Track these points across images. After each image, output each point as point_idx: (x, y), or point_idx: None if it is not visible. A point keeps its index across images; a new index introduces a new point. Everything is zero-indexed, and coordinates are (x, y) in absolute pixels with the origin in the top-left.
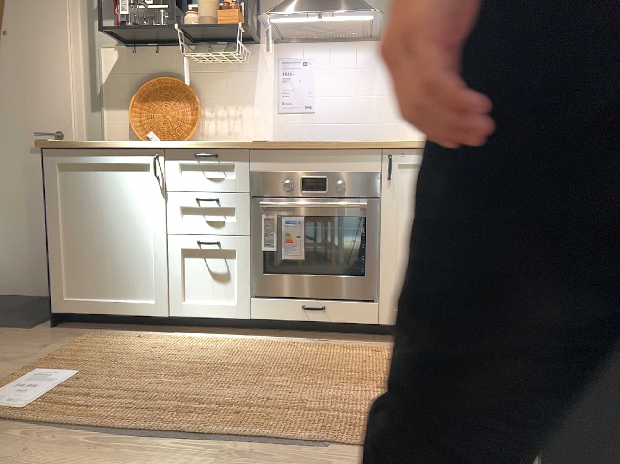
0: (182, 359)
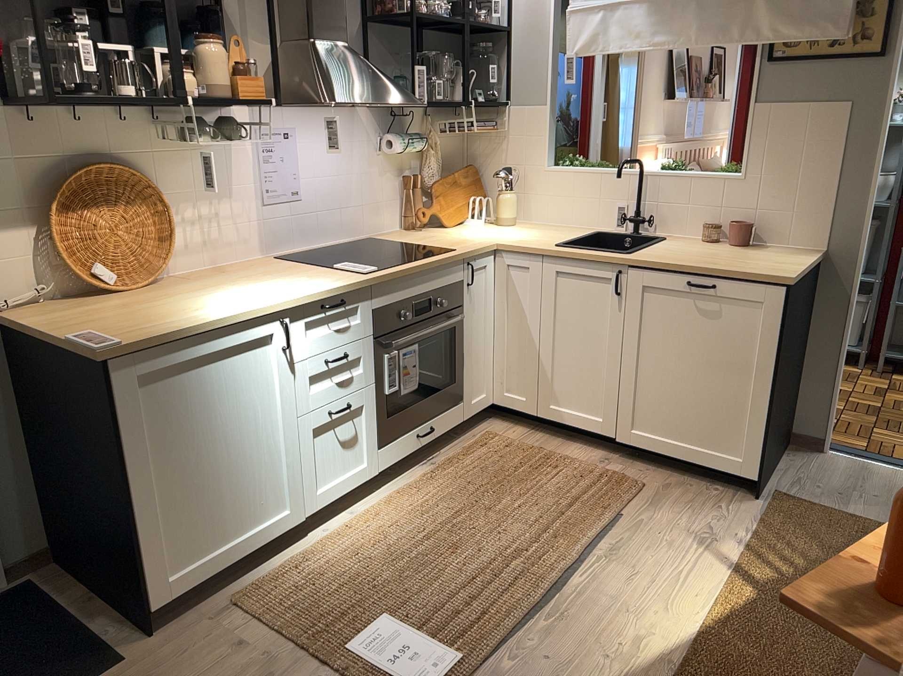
0: (405, 542)
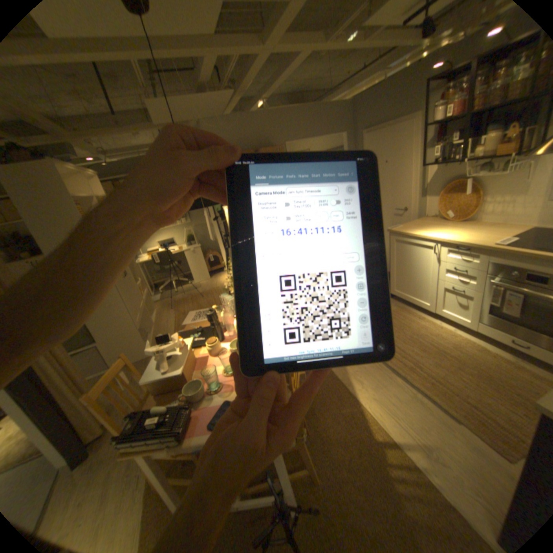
0: (430, 339)
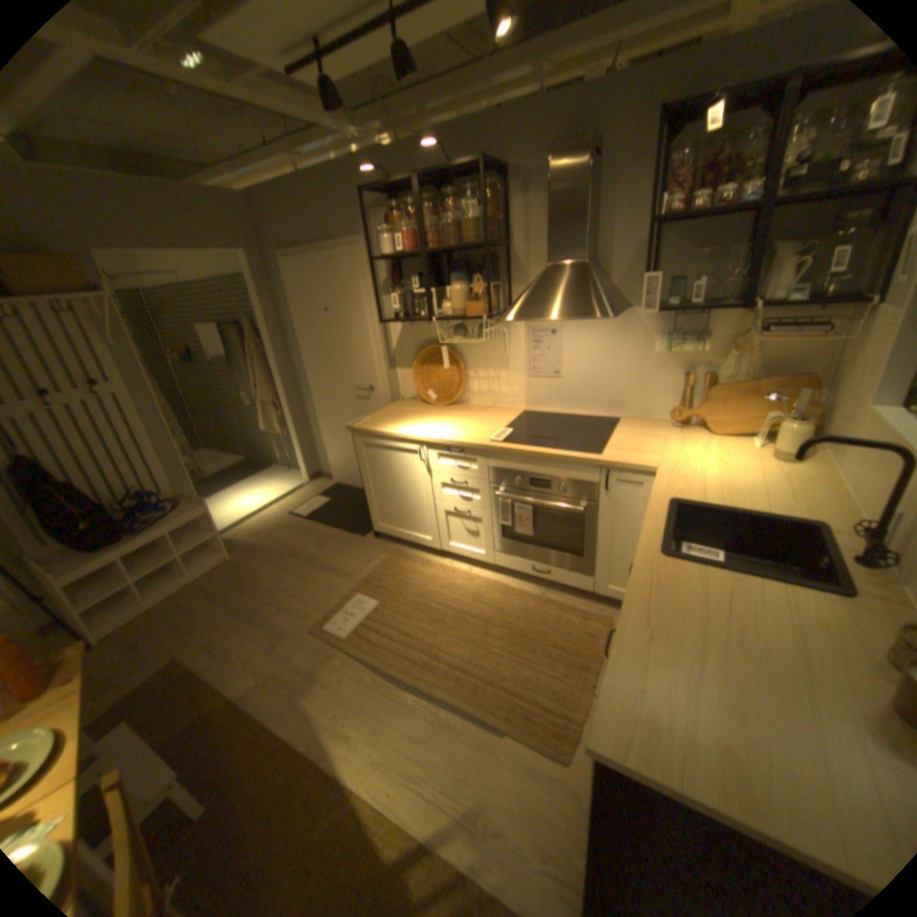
0: (441, 597)
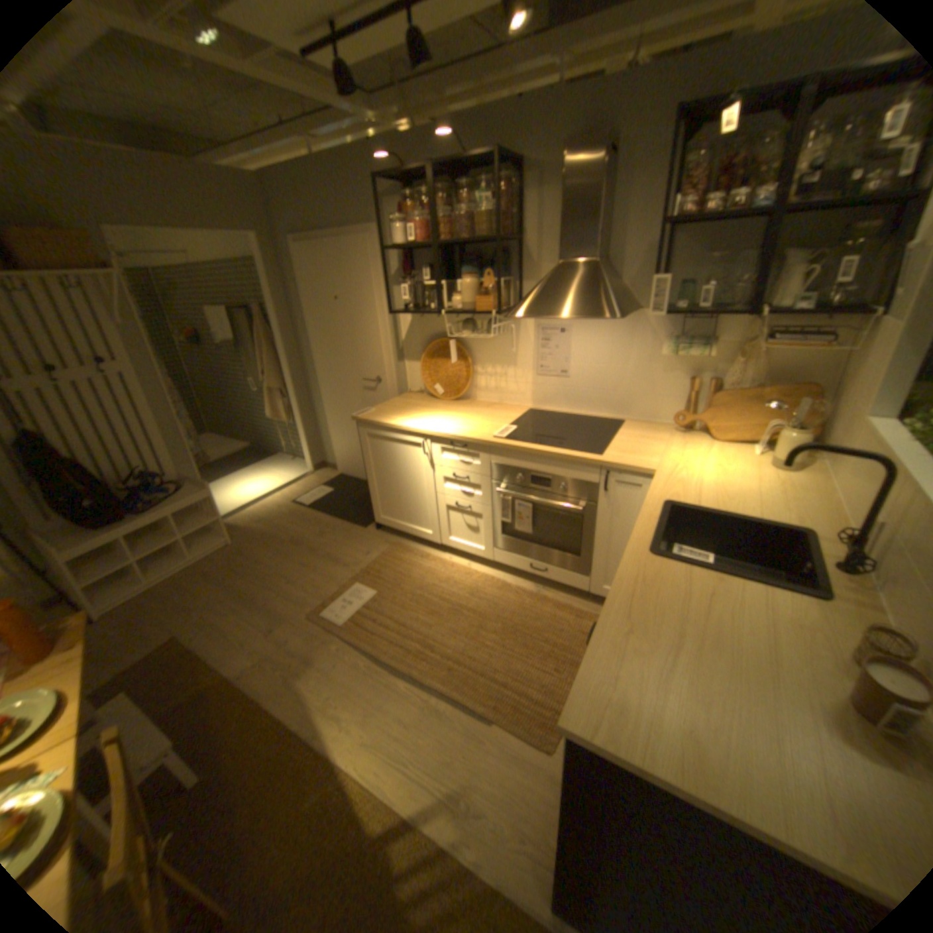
0: (438, 590)
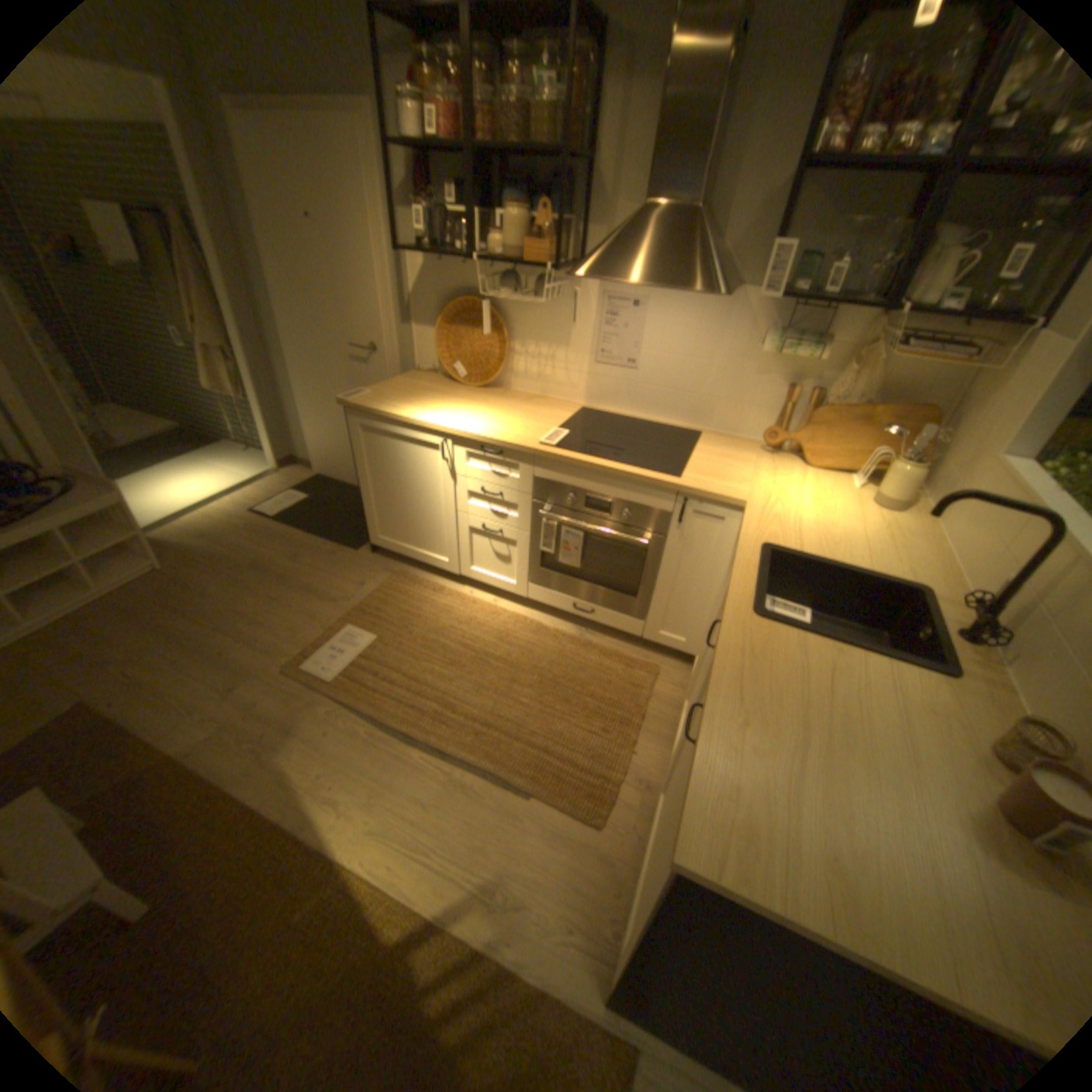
0: (459, 634)
